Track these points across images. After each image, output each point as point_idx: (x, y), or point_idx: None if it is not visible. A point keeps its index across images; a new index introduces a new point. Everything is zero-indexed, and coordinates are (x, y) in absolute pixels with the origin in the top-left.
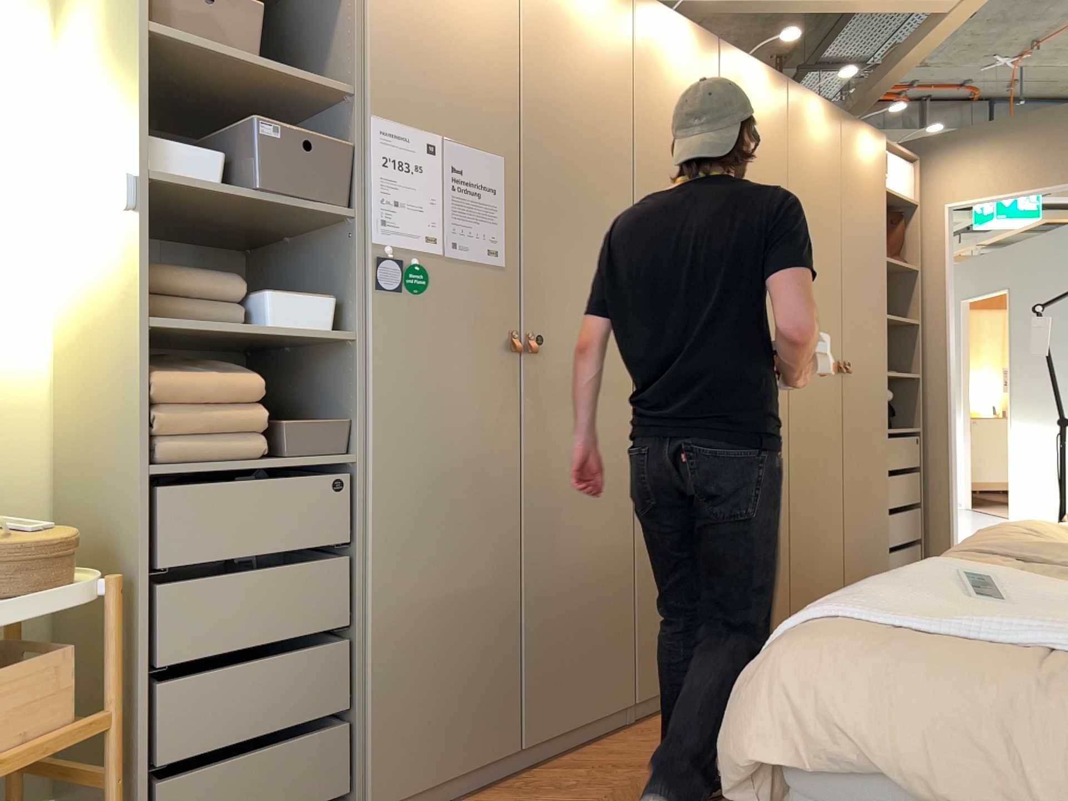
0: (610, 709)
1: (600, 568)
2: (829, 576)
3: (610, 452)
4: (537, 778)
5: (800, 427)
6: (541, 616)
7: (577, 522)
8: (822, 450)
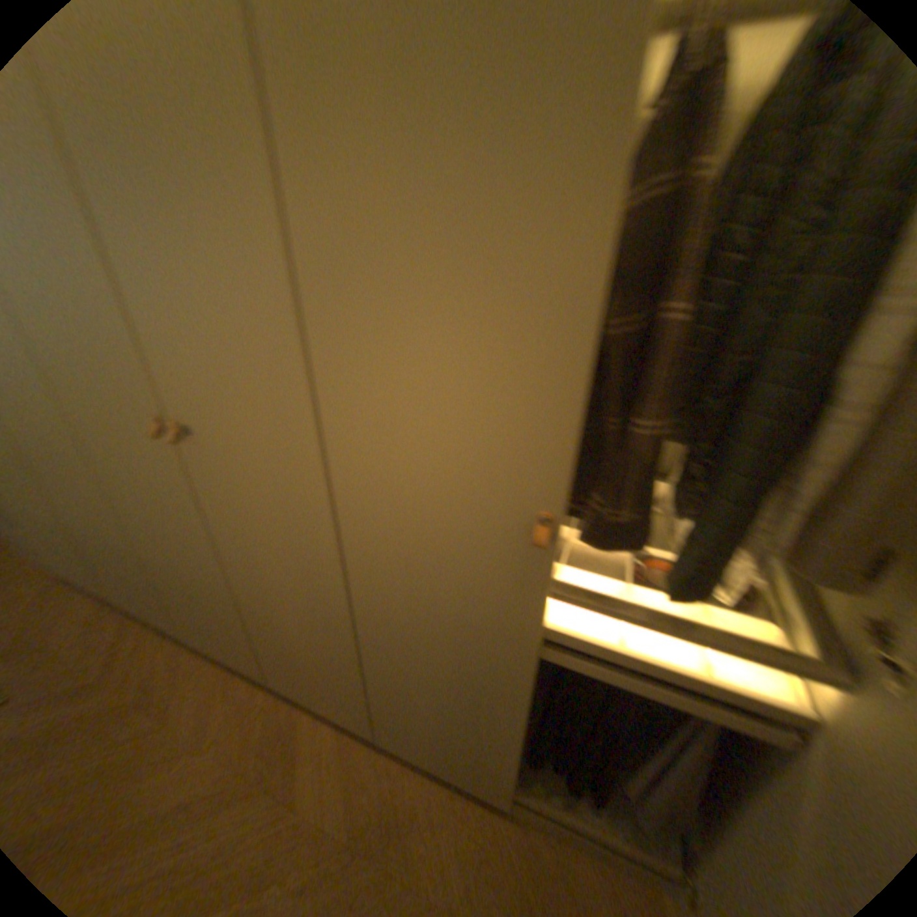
0: (156, 632)
1: (107, 554)
2: (457, 759)
3: (73, 482)
4: (106, 624)
5: (364, 576)
6: (81, 554)
7: (75, 517)
8: (441, 632)
